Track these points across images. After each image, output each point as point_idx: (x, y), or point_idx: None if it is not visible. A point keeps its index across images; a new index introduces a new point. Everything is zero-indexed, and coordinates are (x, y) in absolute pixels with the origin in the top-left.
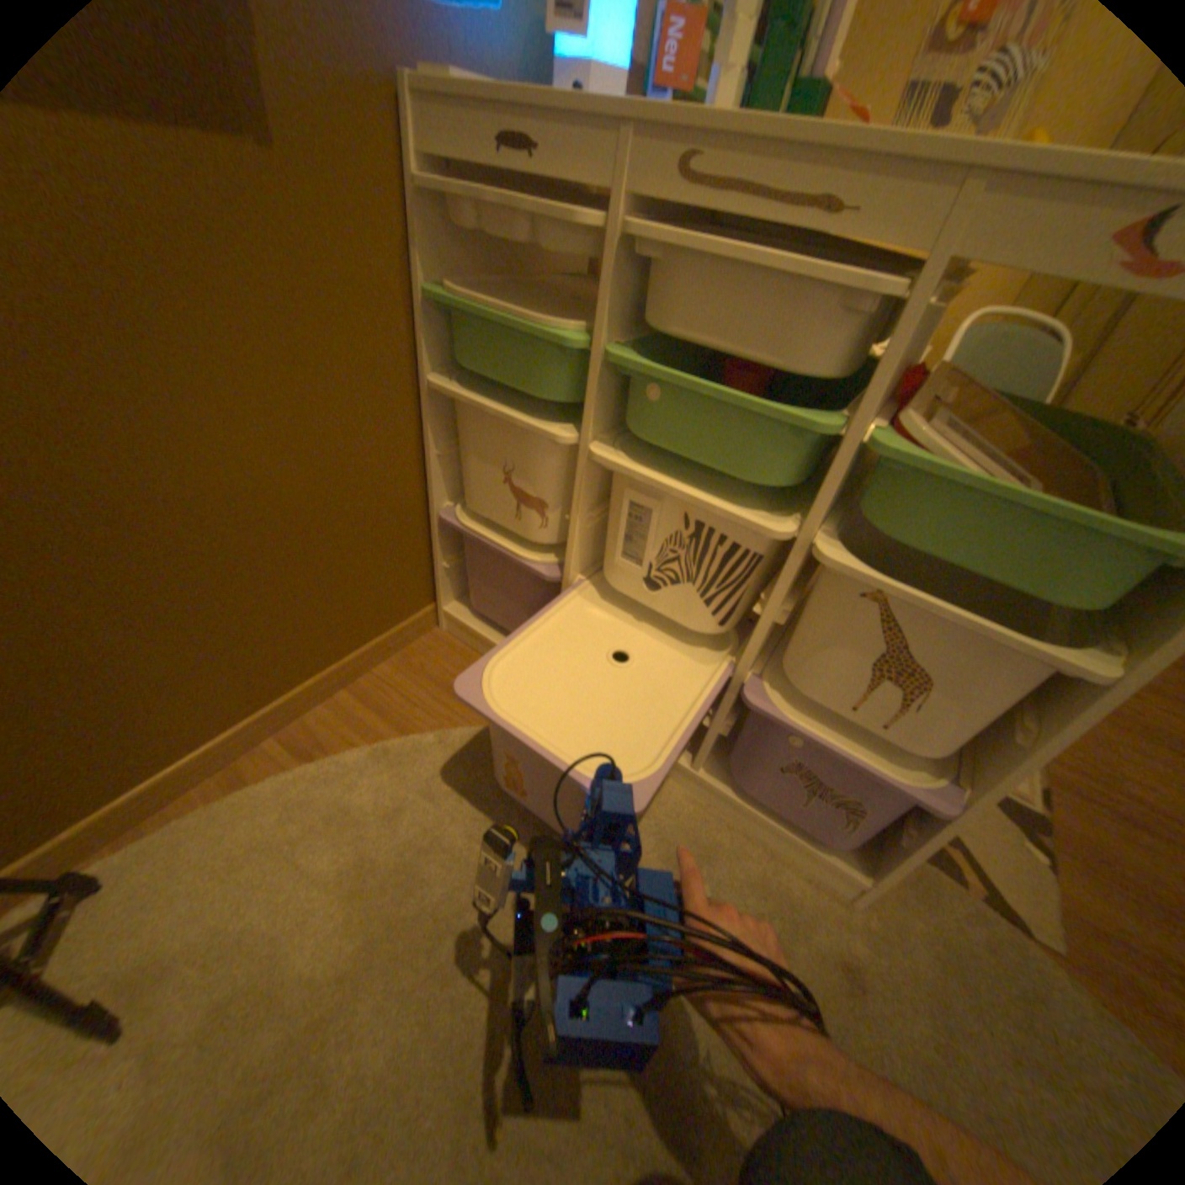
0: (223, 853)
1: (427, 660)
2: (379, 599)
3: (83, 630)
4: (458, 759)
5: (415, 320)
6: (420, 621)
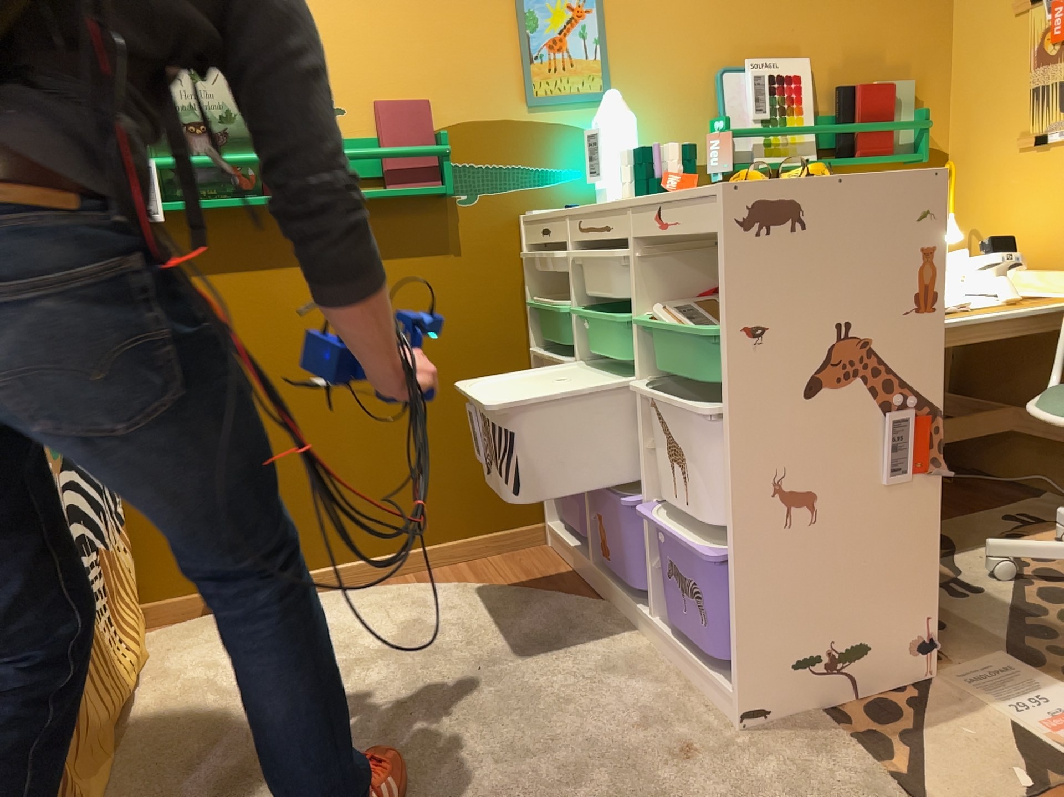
0: (357, 601)
1: (523, 558)
2: (496, 499)
3: (344, 453)
4: (499, 598)
5: (527, 319)
6: (529, 532)
